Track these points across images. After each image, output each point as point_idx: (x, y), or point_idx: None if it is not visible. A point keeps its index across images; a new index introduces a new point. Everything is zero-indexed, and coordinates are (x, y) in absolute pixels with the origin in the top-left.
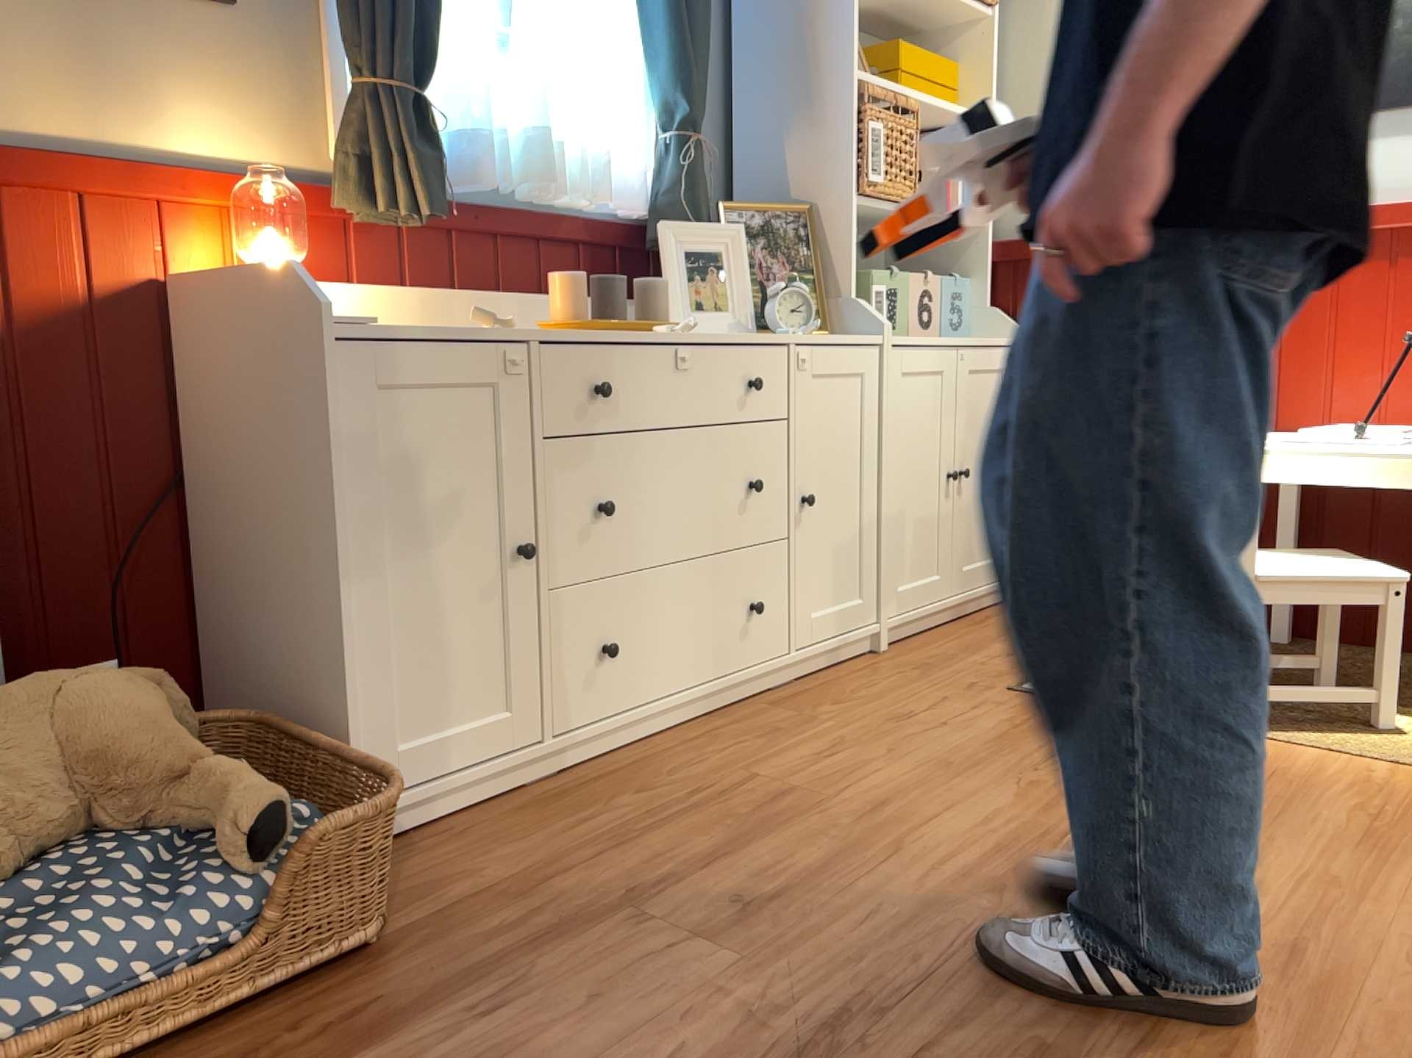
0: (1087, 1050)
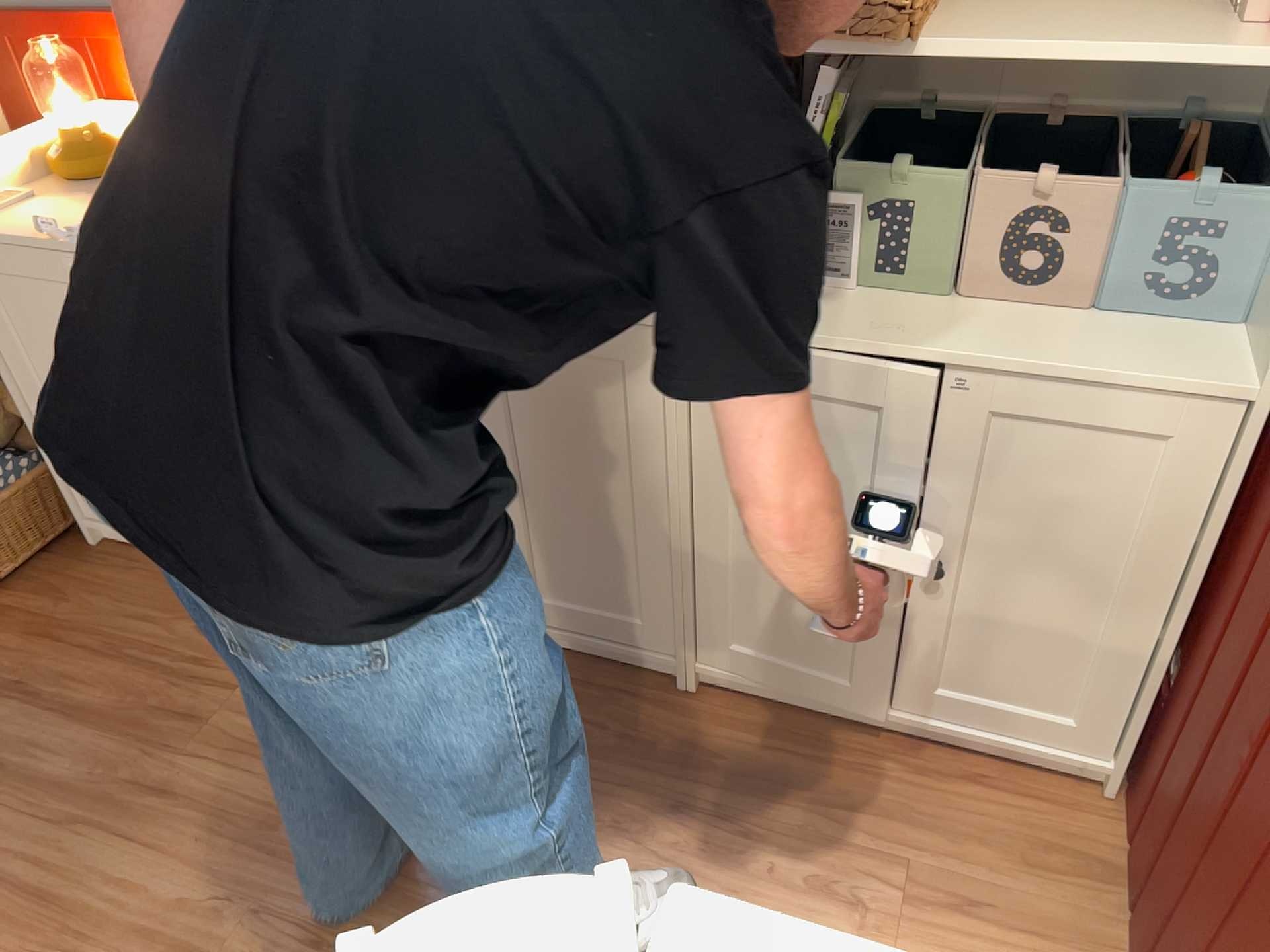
0: None
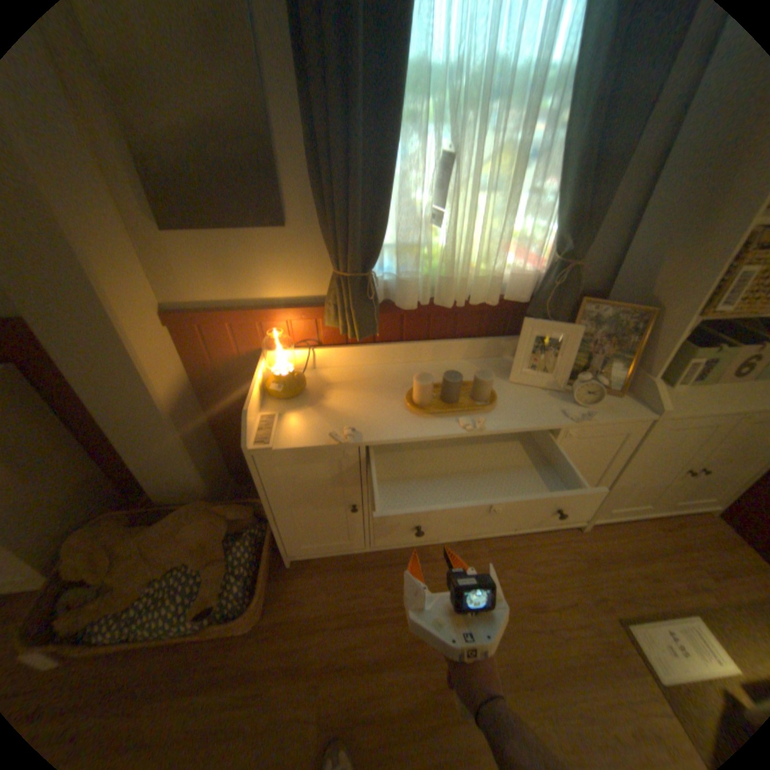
0: None
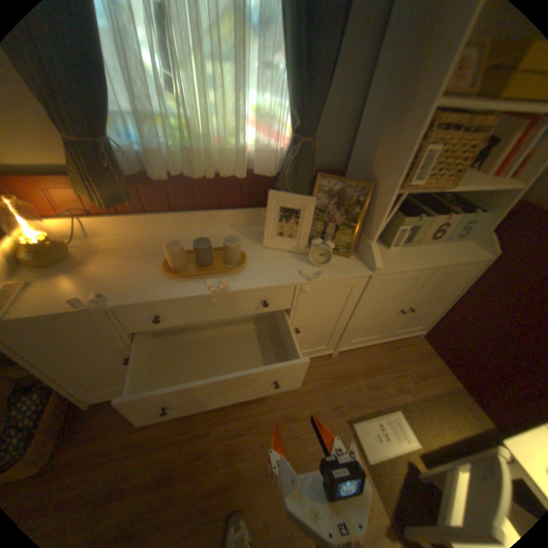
0: None
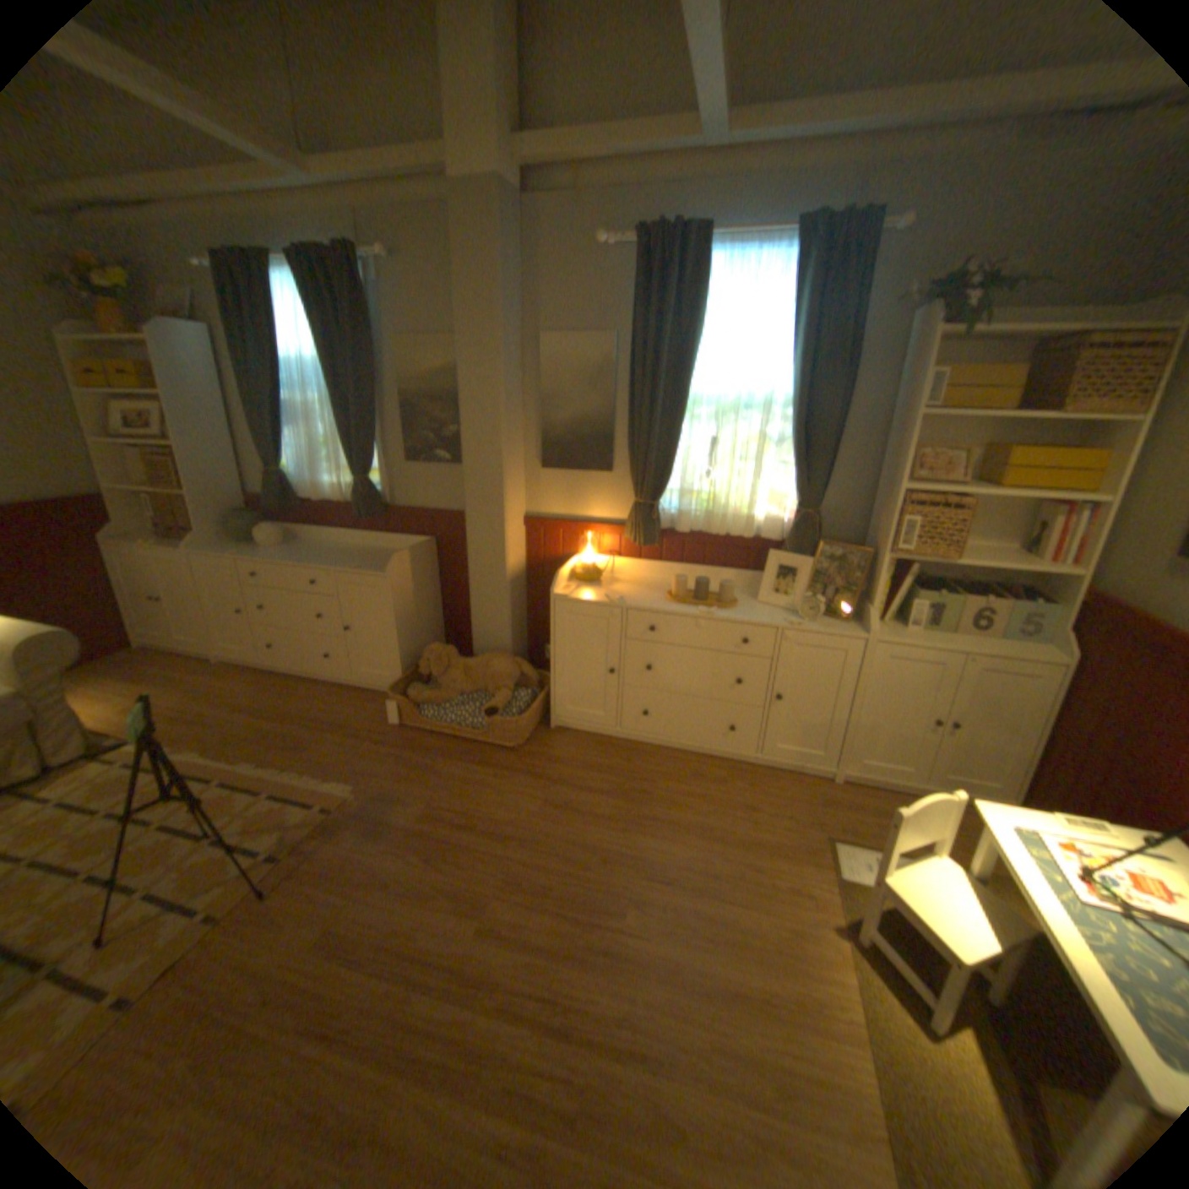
0: (524, 896)
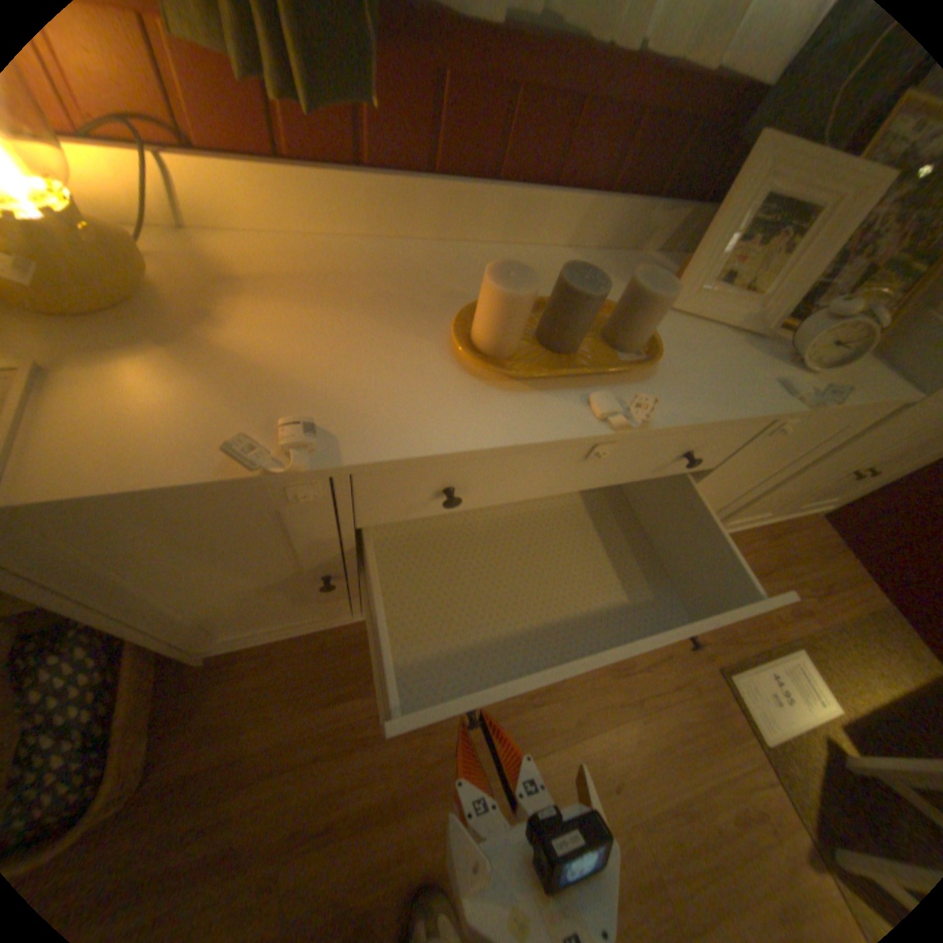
0: None
